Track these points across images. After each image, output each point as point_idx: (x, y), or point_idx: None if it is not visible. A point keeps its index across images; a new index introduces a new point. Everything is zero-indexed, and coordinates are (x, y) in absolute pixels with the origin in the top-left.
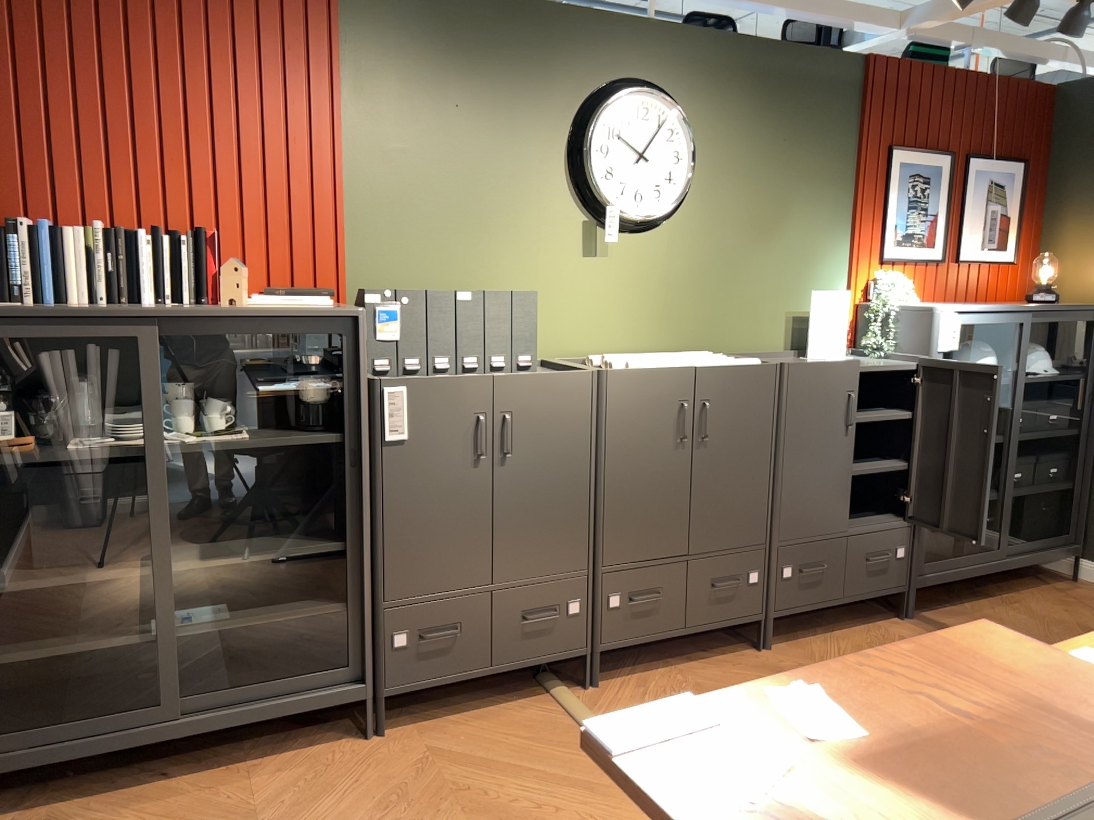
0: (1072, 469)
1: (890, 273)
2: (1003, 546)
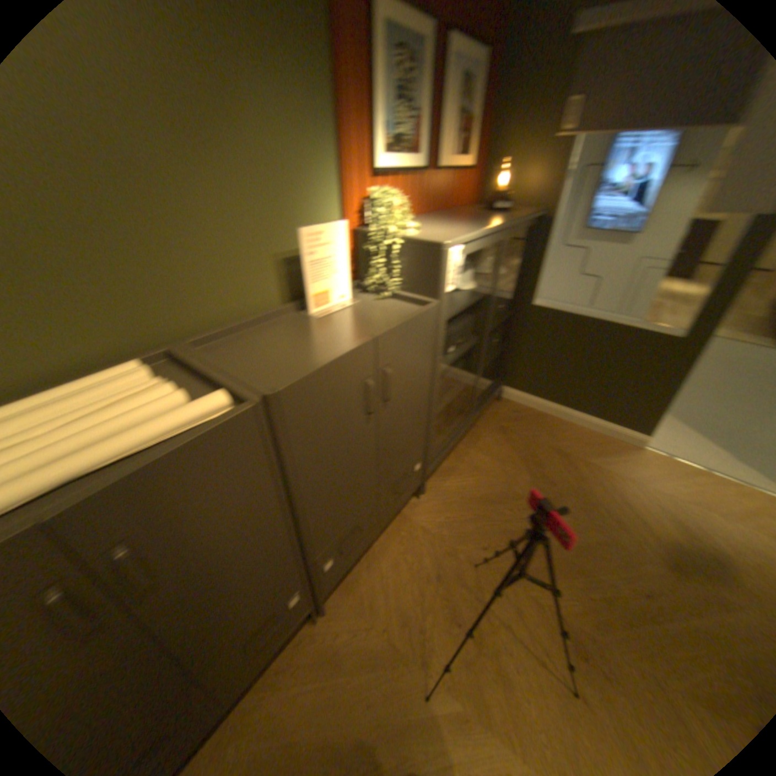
0: (503, 334)
1: (384, 187)
2: (473, 410)
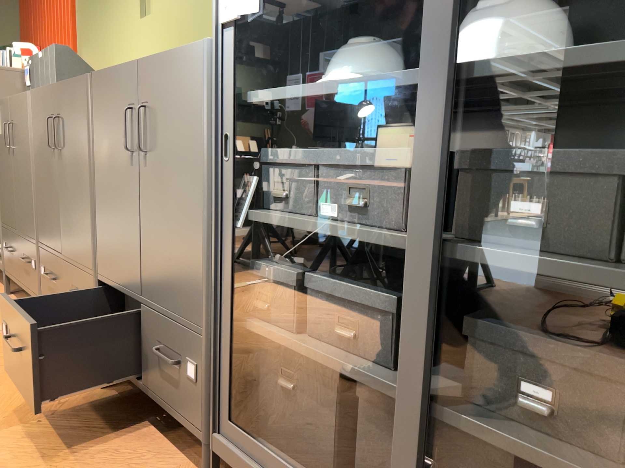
0: None
1: None
2: None
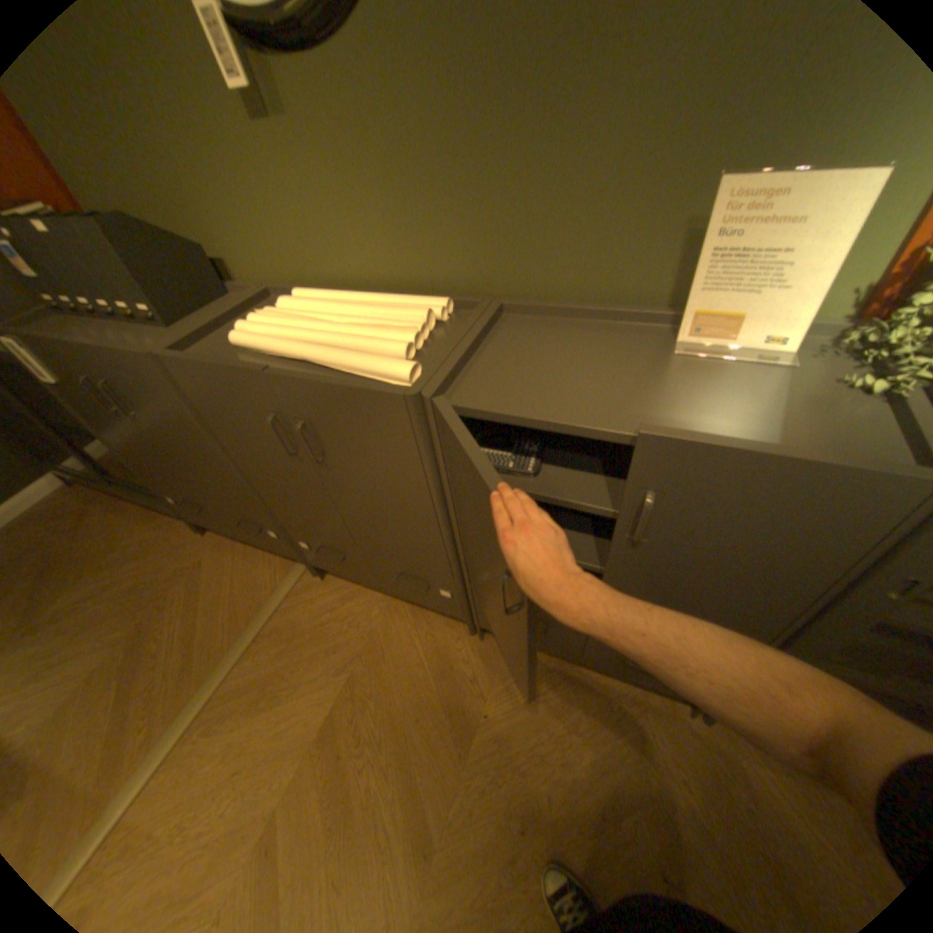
0: None
1: None
2: None
